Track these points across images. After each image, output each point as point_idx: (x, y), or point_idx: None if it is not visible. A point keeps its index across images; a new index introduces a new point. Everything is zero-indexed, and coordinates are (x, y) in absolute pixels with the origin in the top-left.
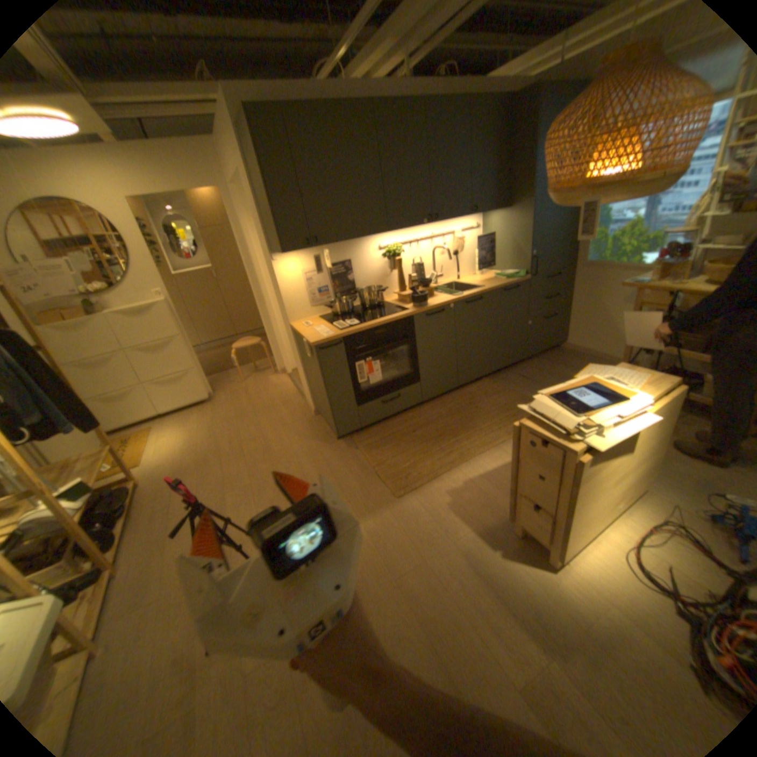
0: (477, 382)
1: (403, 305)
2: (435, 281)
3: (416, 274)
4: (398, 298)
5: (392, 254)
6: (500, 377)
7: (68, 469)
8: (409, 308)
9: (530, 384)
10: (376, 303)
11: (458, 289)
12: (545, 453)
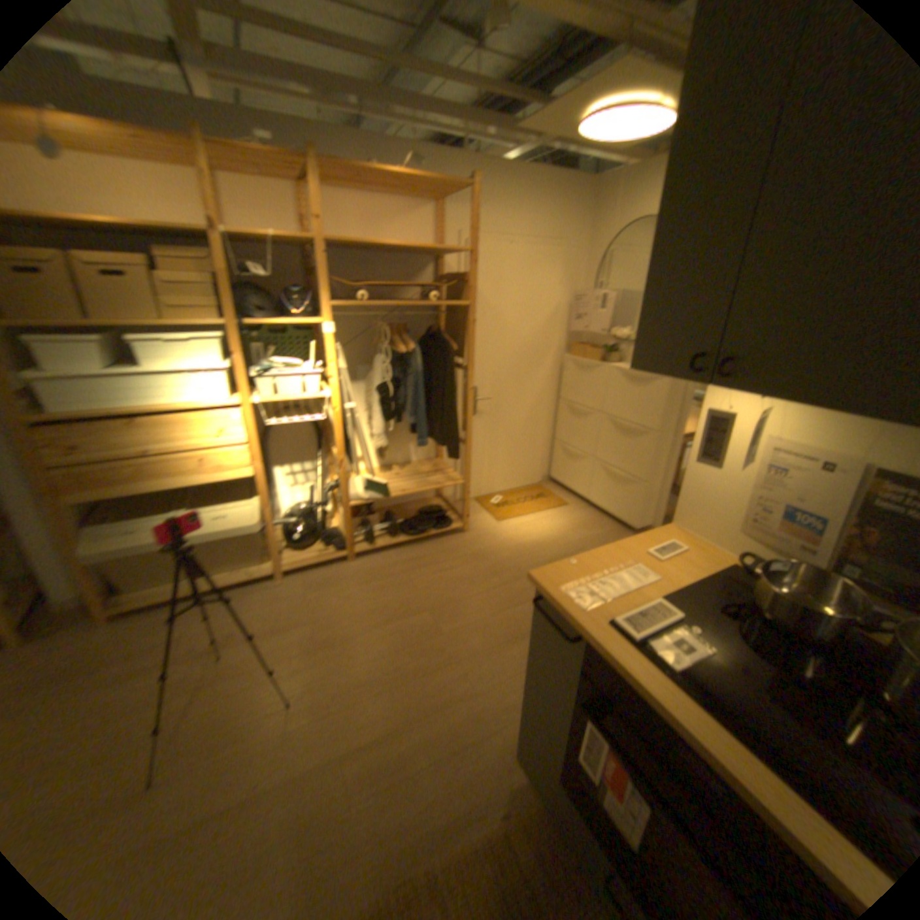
0: None
1: None
2: None
3: None
4: None
5: None
6: None
7: (435, 474)
8: None
9: None
10: None
11: None
12: None
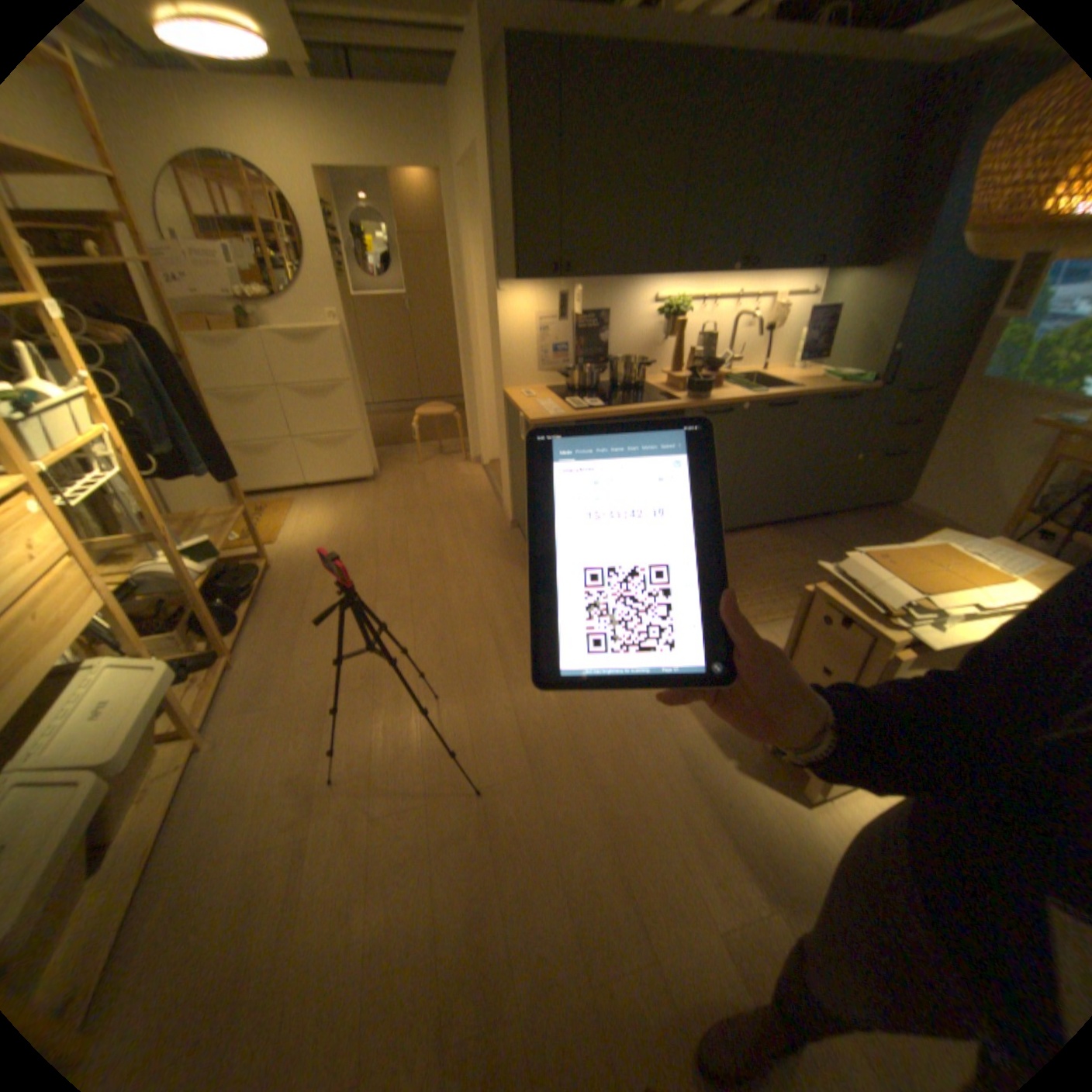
0: (755, 531)
1: (672, 391)
2: (729, 366)
3: (702, 350)
4: (667, 381)
5: (674, 313)
6: (791, 530)
7: (193, 524)
8: (681, 398)
9: (836, 549)
10: (633, 382)
11: (761, 385)
12: (844, 637)
